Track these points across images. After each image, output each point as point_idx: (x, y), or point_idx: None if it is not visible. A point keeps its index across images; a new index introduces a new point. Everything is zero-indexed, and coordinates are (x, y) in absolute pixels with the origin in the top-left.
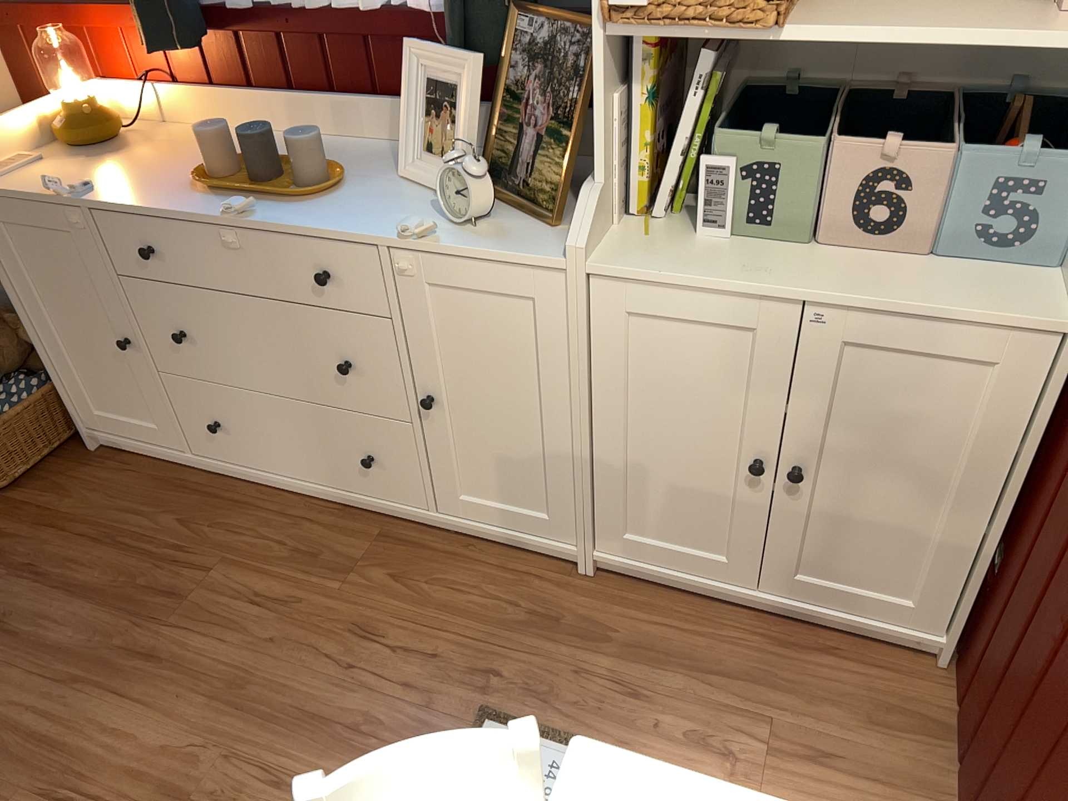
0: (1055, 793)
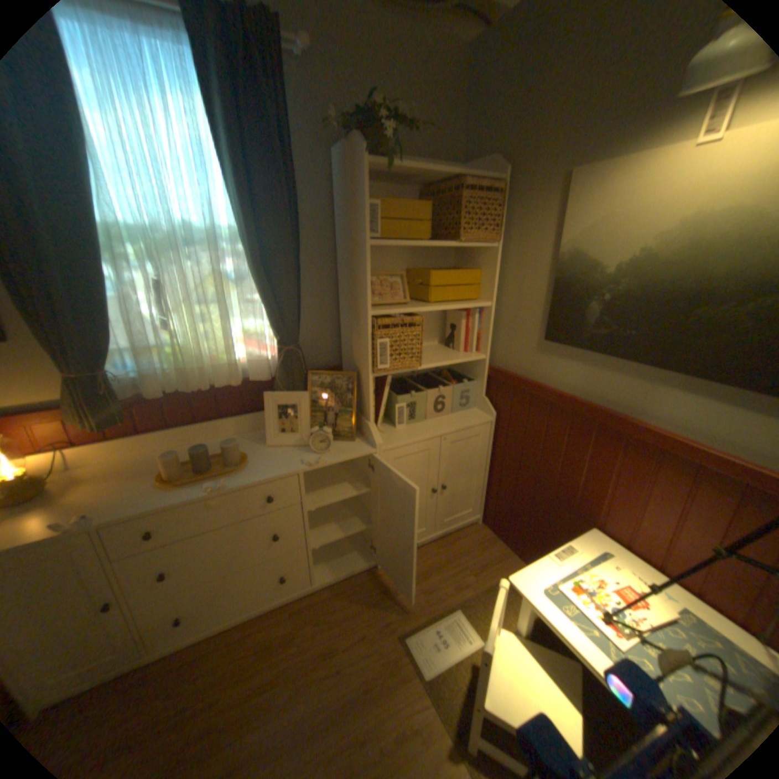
0: (568, 519)
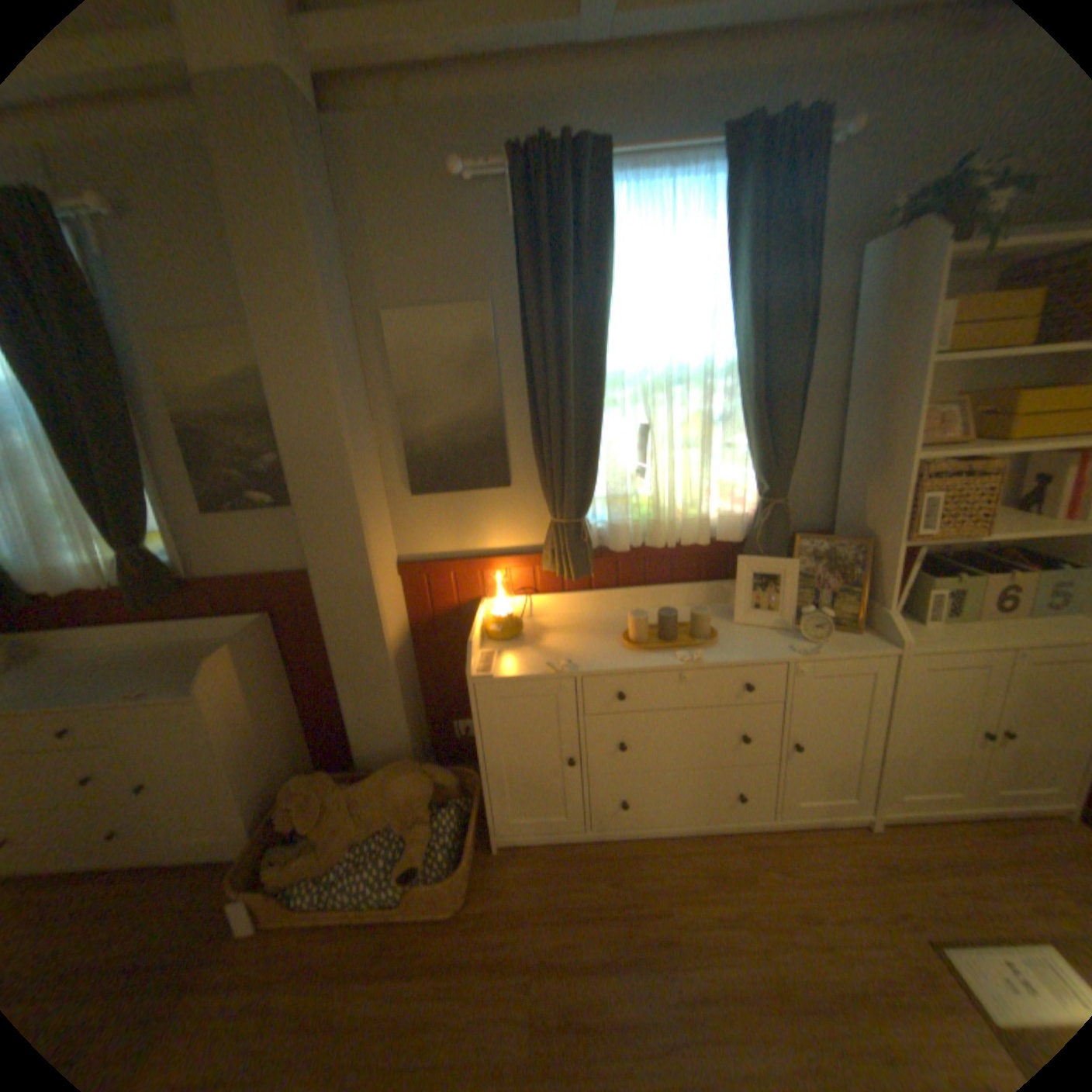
0: None
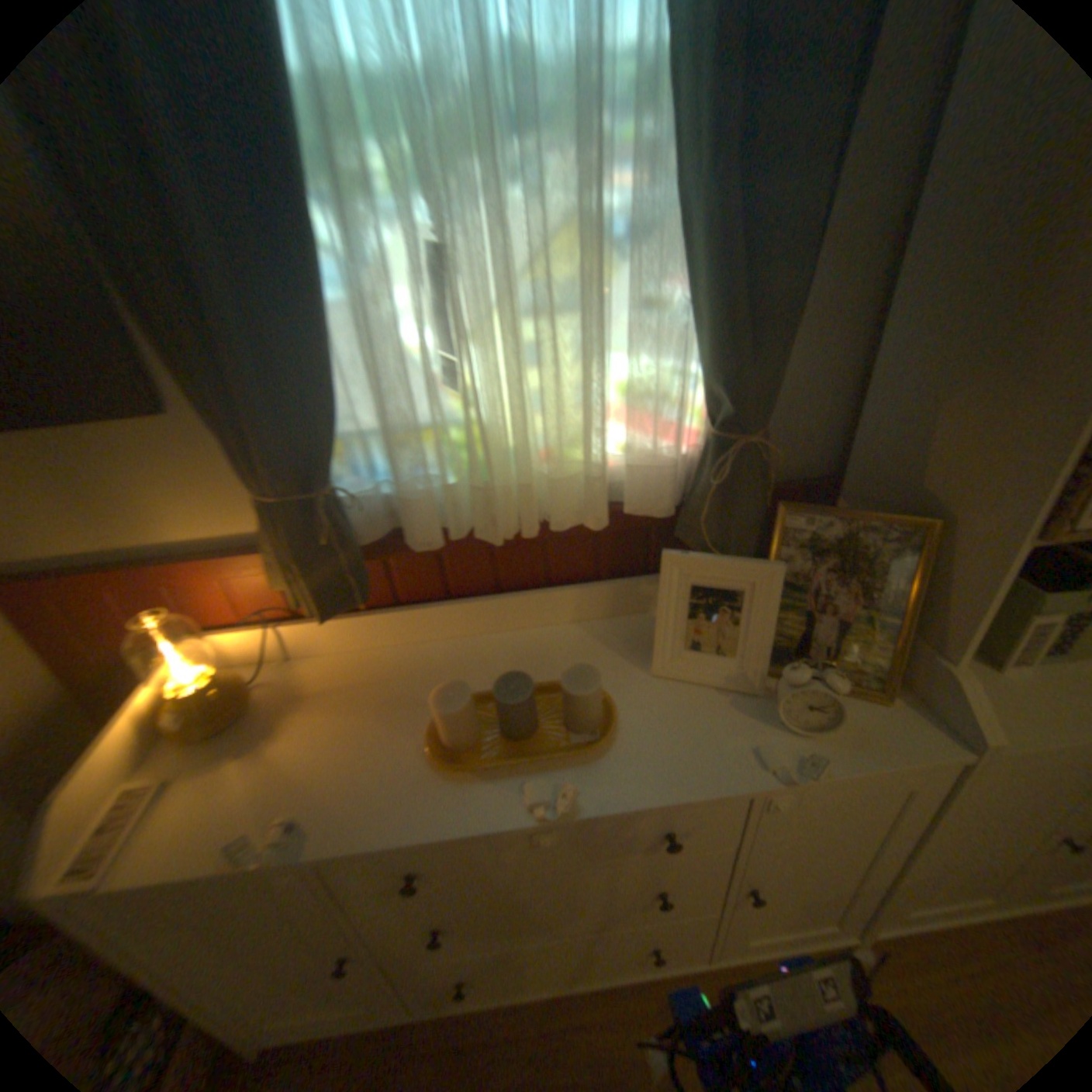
0: None
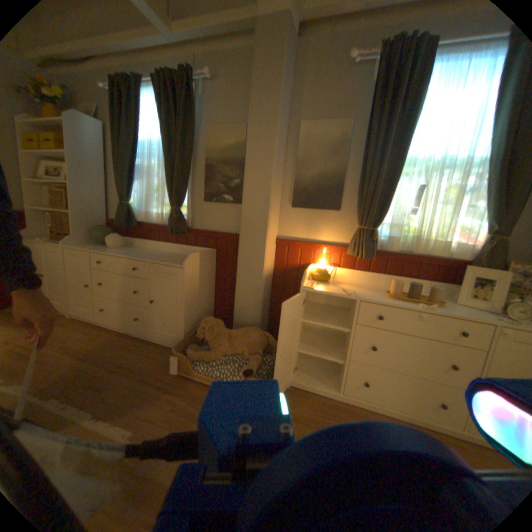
0: None
